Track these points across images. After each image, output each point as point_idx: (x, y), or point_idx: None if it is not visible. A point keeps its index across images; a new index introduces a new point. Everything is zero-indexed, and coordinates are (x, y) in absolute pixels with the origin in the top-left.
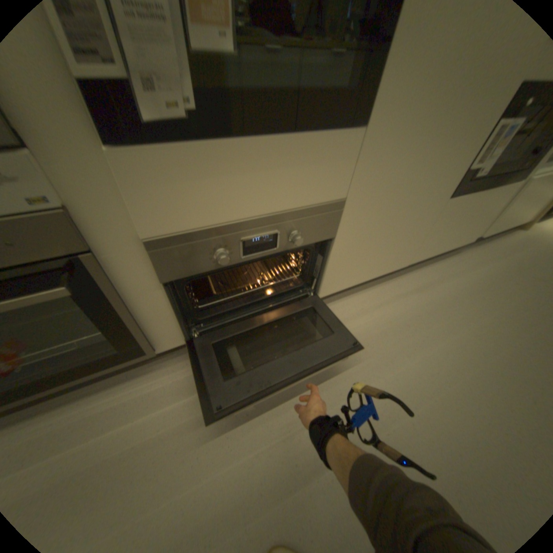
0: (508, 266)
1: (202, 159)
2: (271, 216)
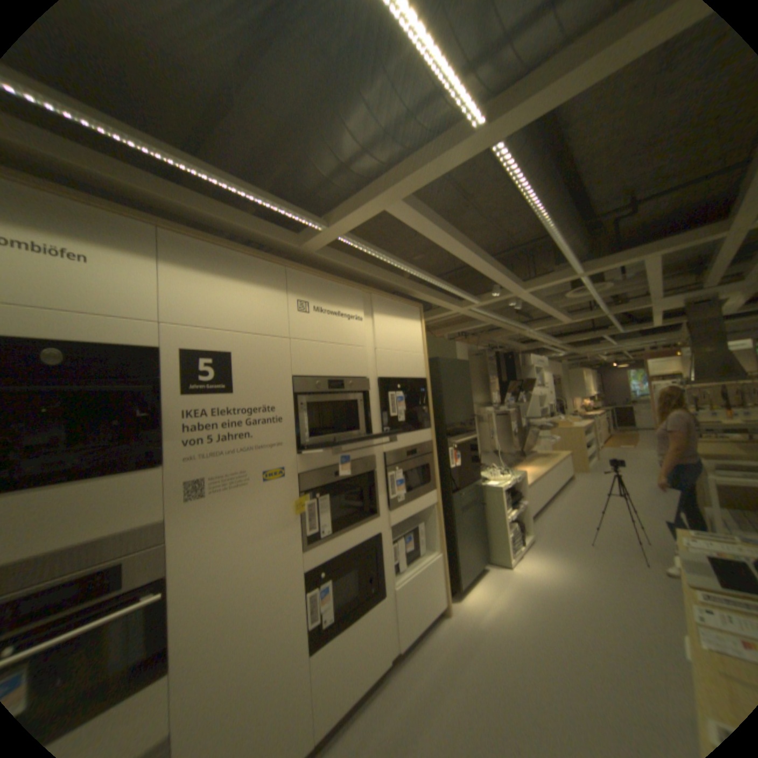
0: (432, 681)
1: None
2: None
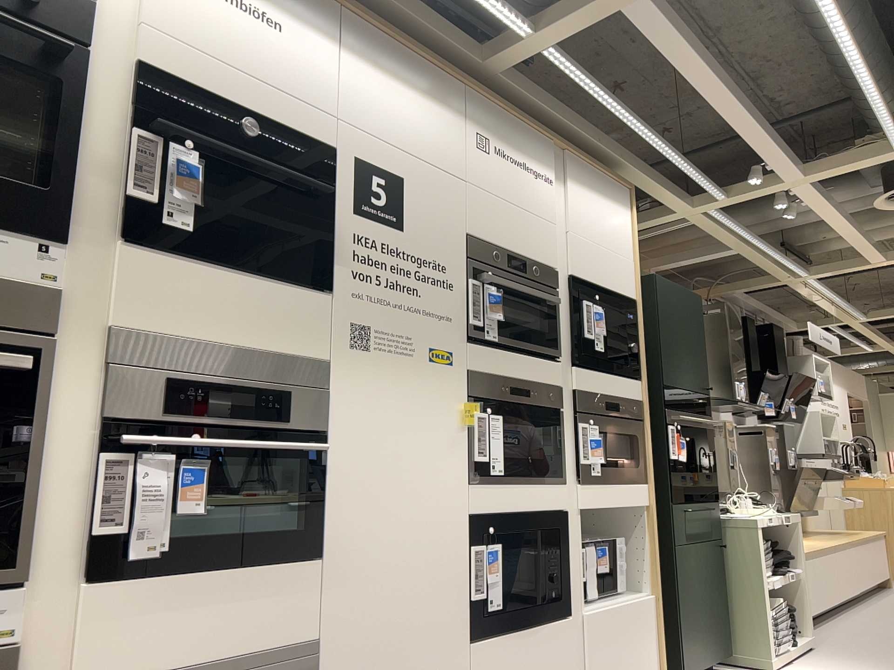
0: None
1: (162, 597)
2: (227, 666)
